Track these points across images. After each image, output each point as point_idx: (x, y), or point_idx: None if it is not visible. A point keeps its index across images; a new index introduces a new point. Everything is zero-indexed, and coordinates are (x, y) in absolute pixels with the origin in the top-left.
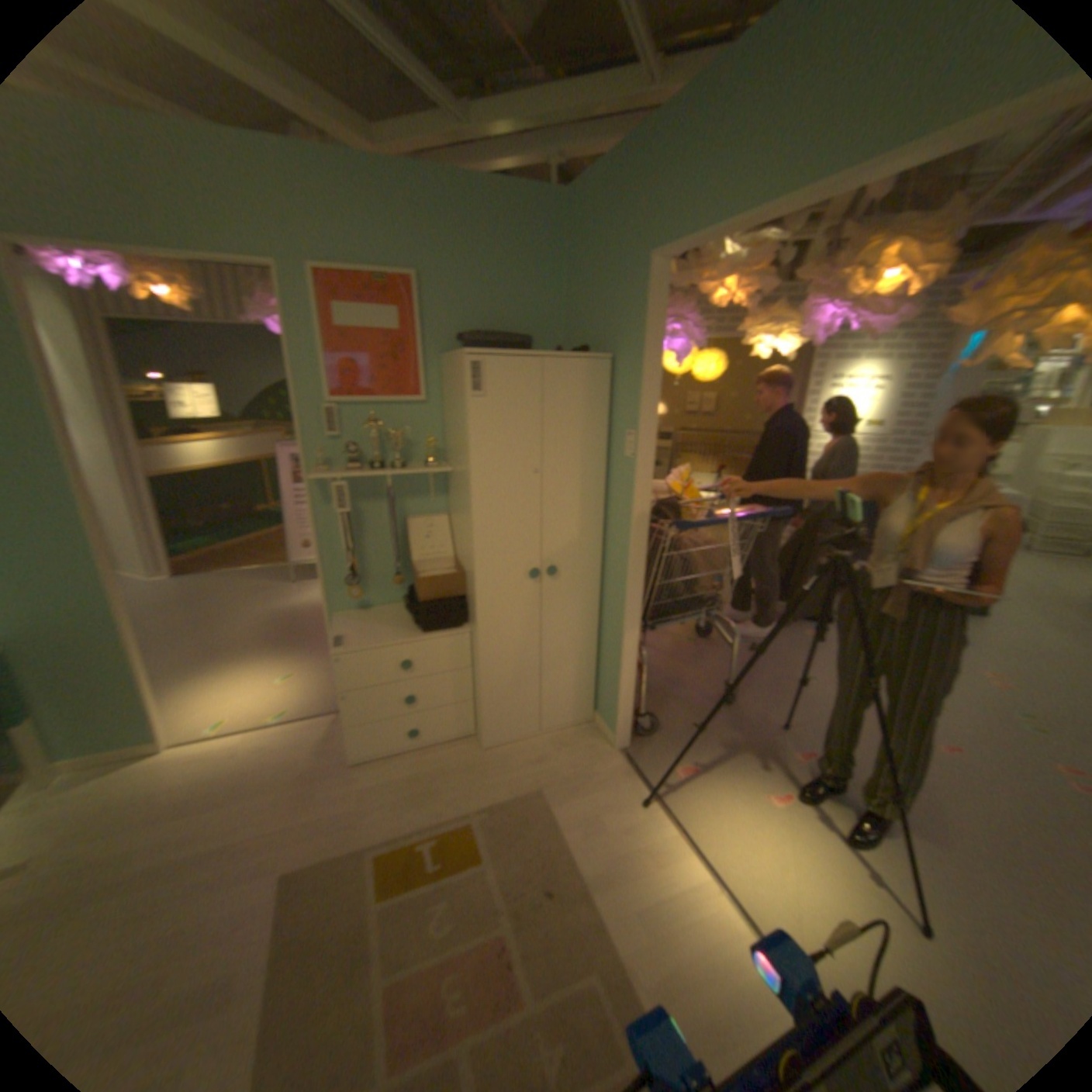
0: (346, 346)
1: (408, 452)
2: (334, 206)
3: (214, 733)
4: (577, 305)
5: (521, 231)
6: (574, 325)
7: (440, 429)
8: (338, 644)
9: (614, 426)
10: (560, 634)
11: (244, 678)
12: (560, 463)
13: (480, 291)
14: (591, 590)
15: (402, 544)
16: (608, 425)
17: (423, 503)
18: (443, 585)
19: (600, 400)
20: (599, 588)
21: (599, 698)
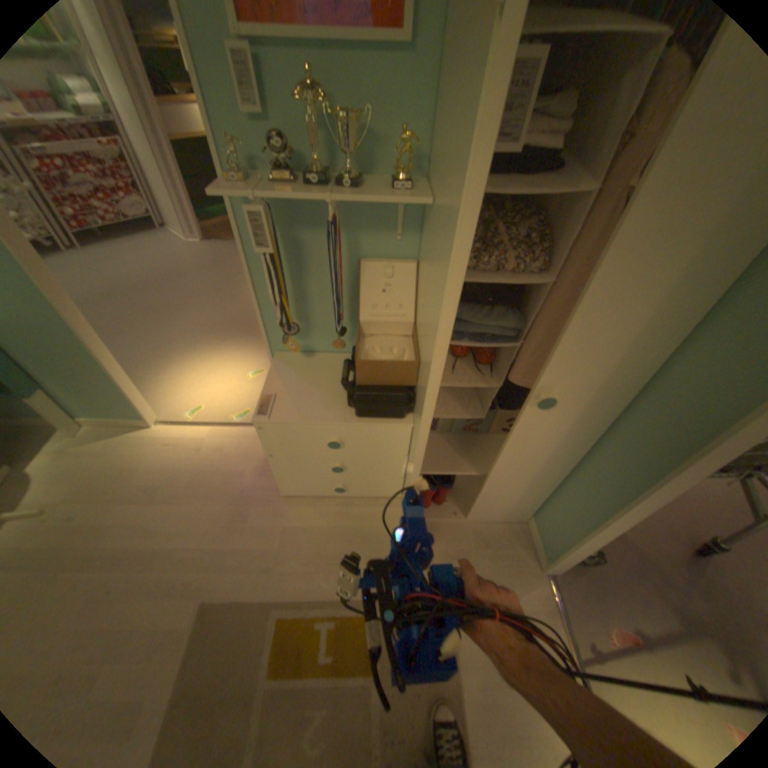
0: None
1: (375, 151)
2: None
3: (195, 416)
4: None
5: None
6: None
7: (433, 109)
8: (267, 407)
9: None
10: (528, 460)
11: (229, 362)
12: (669, 231)
13: None
14: (598, 428)
15: (356, 290)
16: None
17: (388, 239)
18: (392, 372)
19: None
20: (611, 425)
21: (545, 514)
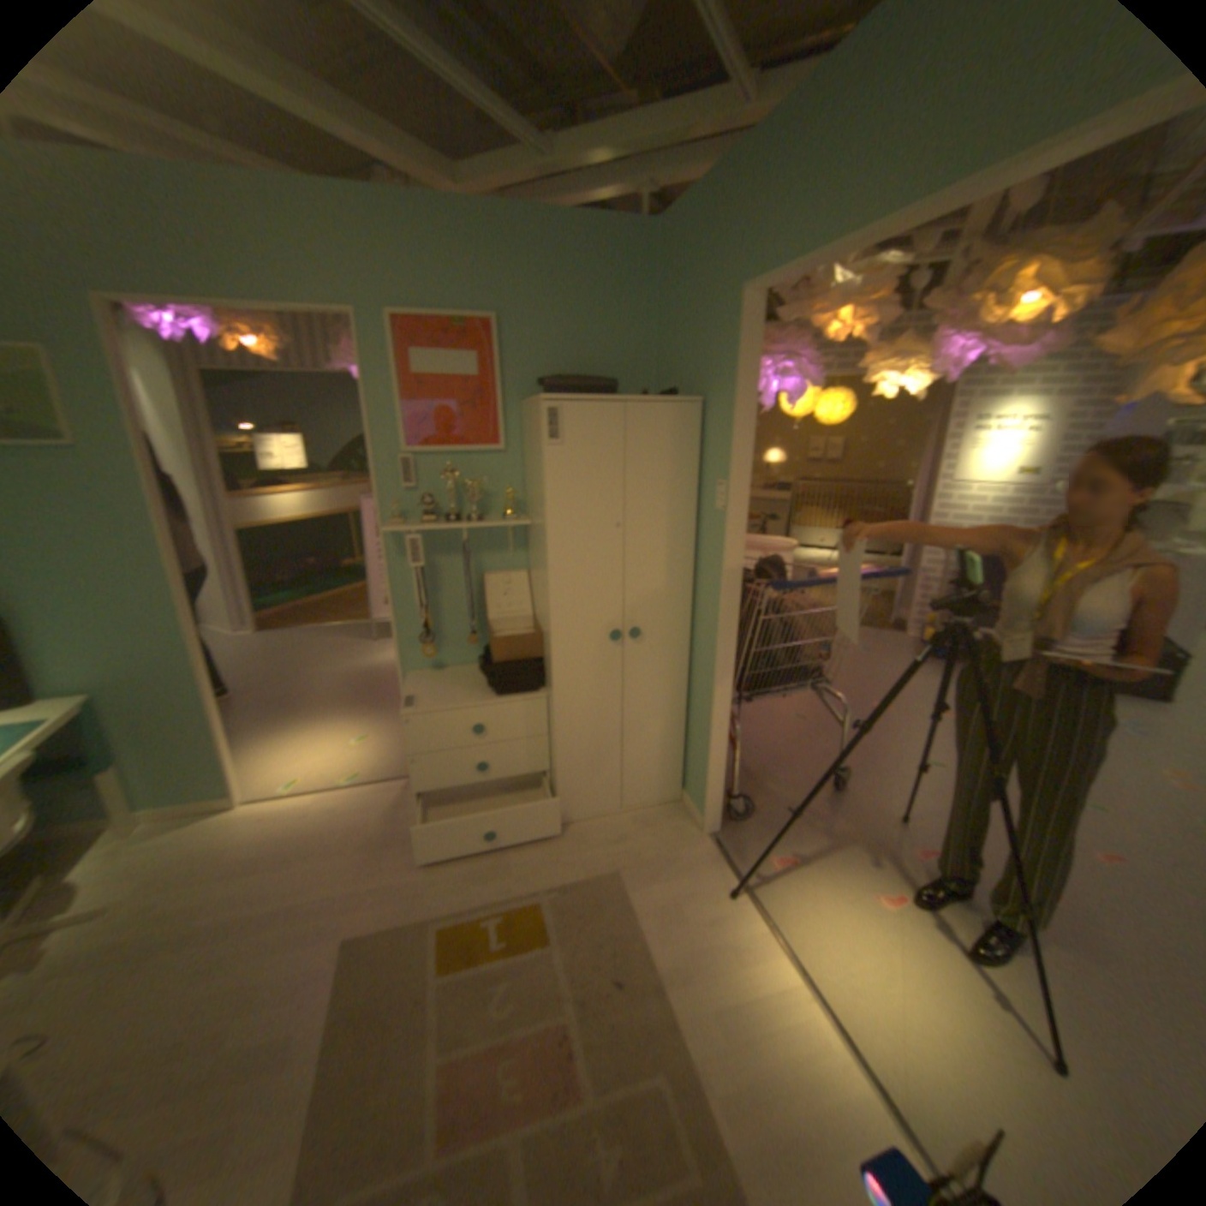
0: (424, 394)
1: (486, 504)
2: (413, 250)
3: (288, 792)
4: (669, 344)
5: (609, 268)
6: (666, 366)
7: (520, 480)
8: (410, 704)
9: (705, 475)
10: (645, 702)
11: (320, 738)
12: (645, 517)
13: (565, 332)
14: (679, 656)
15: (479, 601)
16: (699, 475)
17: (502, 558)
18: (520, 646)
19: (690, 448)
20: (689, 654)
21: (688, 776)
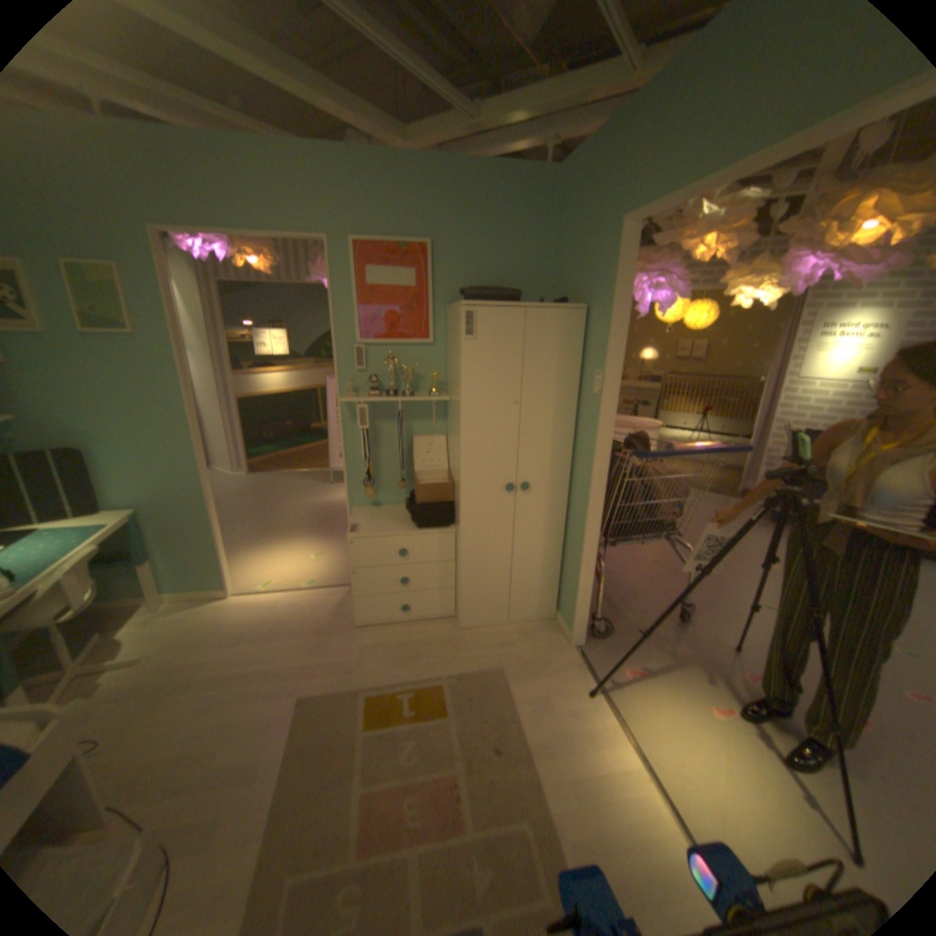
0: (376, 300)
1: (418, 383)
2: (373, 192)
3: (267, 588)
4: (564, 263)
5: (520, 203)
6: (561, 280)
7: (444, 366)
8: (355, 530)
9: (587, 366)
10: (531, 541)
11: (291, 551)
12: (538, 397)
13: (483, 254)
14: (560, 506)
15: (409, 457)
16: (582, 365)
17: (428, 425)
18: (438, 492)
19: (576, 344)
20: (567, 505)
21: (562, 600)
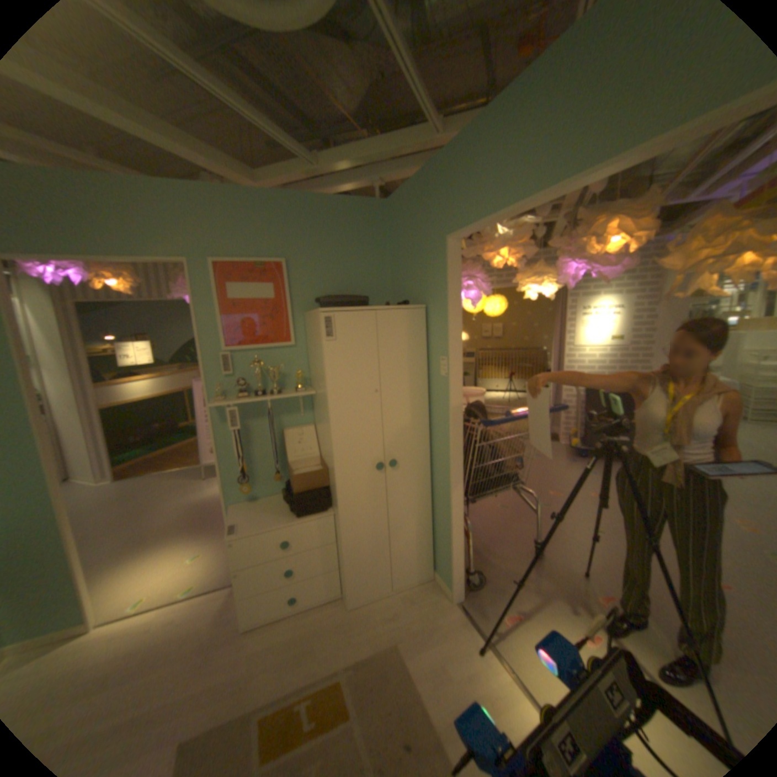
0: (240, 311)
1: (285, 381)
2: (231, 221)
3: (138, 608)
4: (400, 273)
5: (359, 228)
6: (400, 286)
7: (308, 363)
8: (234, 530)
9: (433, 353)
10: (405, 511)
11: (165, 559)
12: (395, 383)
13: (333, 268)
14: (426, 475)
15: (283, 448)
16: (428, 353)
17: (297, 417)
18: (314, 479)
19: (421, 336)
20: (431, 473)
21: (438, 561)
